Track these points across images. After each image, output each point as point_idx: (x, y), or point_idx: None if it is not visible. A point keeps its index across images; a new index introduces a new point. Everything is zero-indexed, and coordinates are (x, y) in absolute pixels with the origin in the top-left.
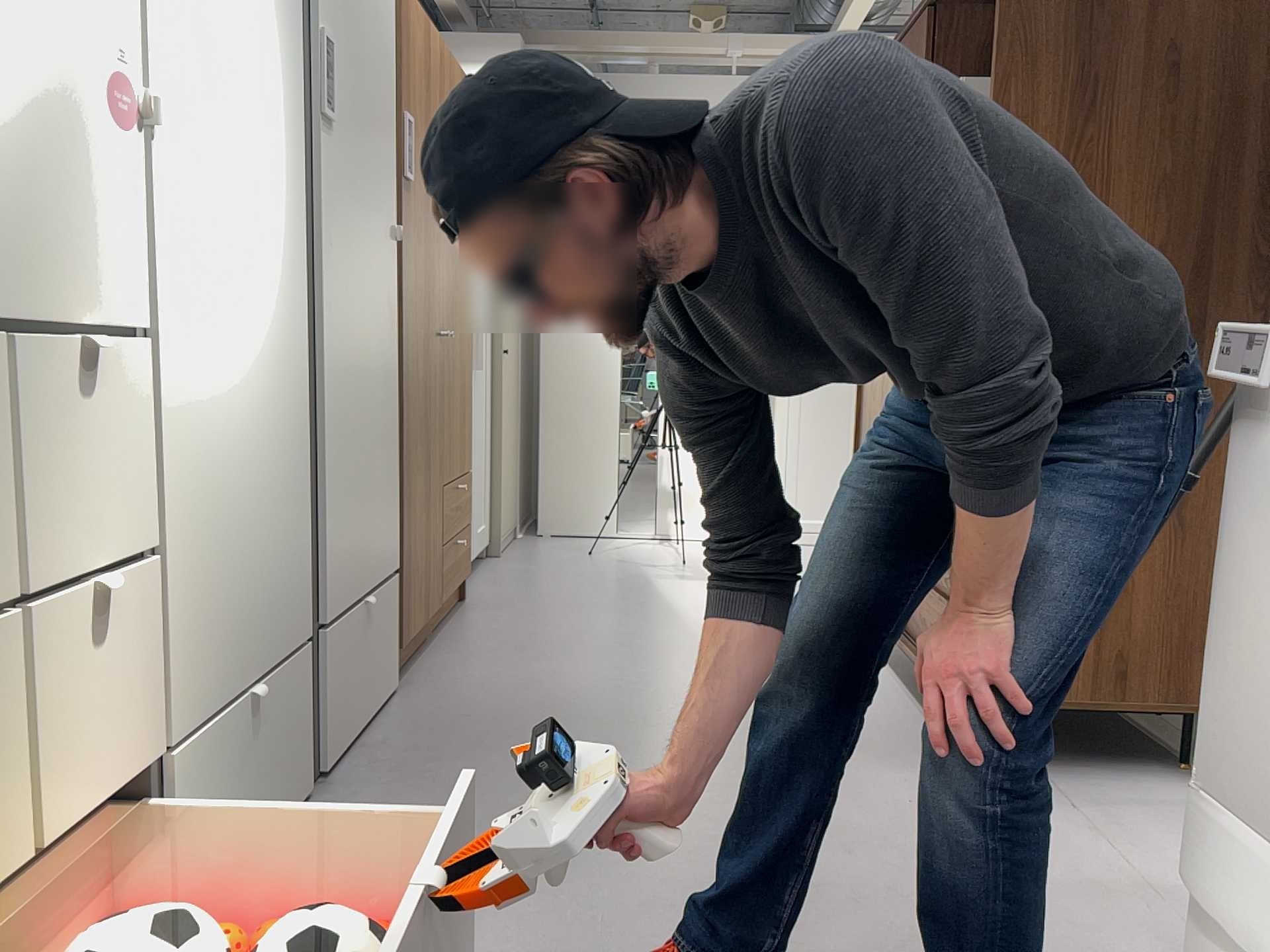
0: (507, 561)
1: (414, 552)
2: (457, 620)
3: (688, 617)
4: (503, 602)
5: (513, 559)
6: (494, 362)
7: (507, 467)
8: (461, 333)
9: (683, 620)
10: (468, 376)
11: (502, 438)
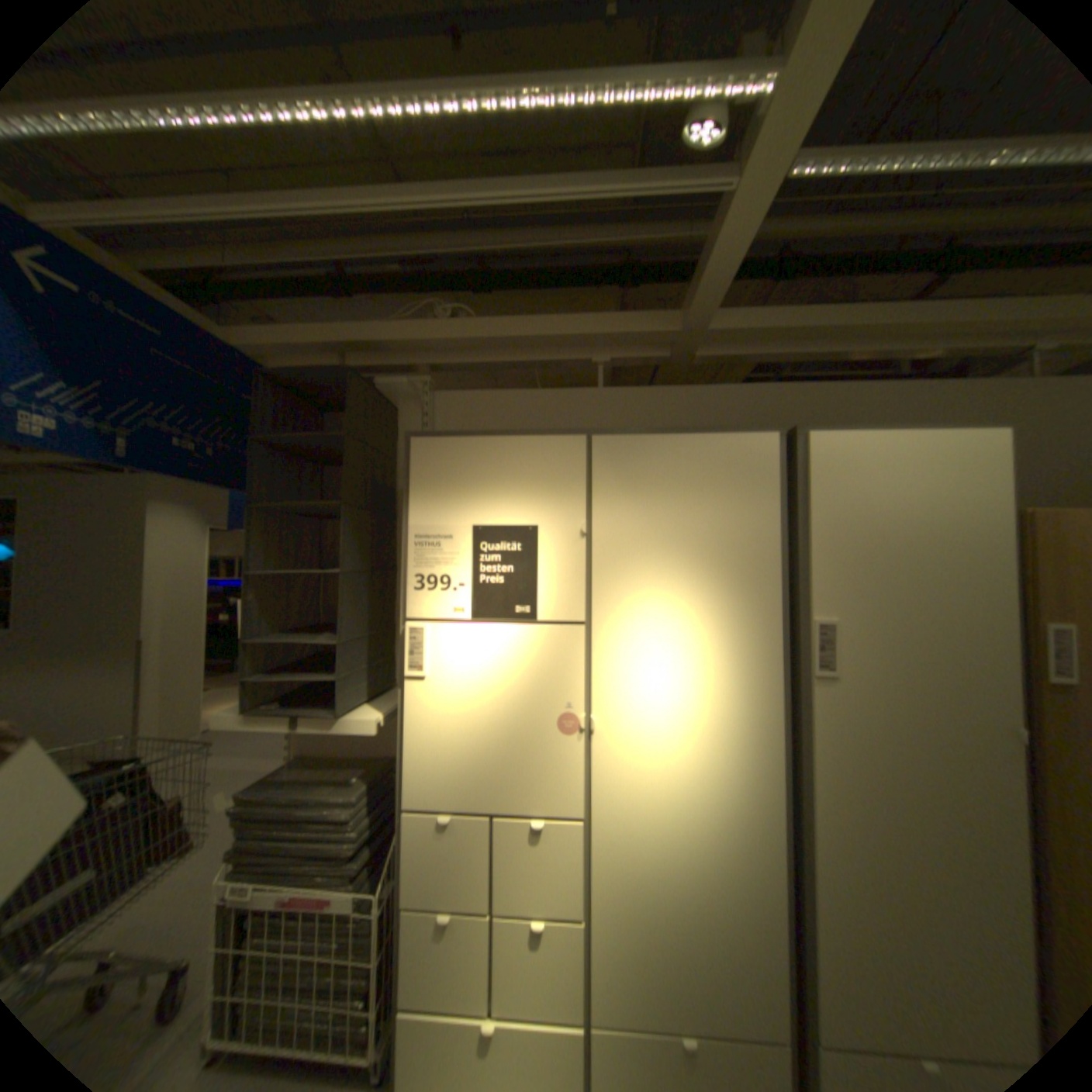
0: None
1: None
2: None
3: None
4: None
5: None
6: None
7: None
8: None
9: None
10: None
11: None
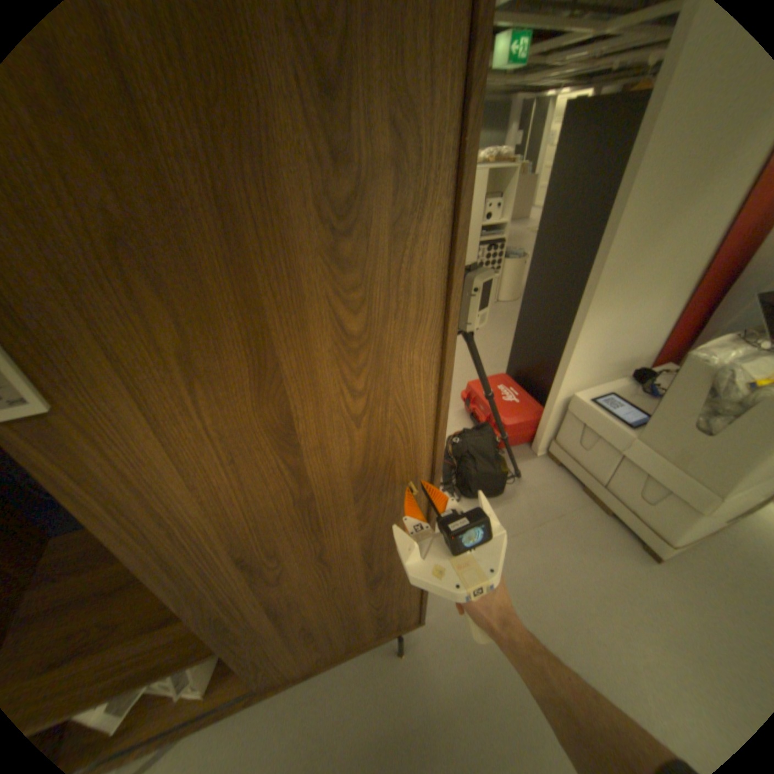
0: None
1: None
2: None
3: None
4: None
5: None
6: None
7: None
8: None
9: None
10: None
11: None
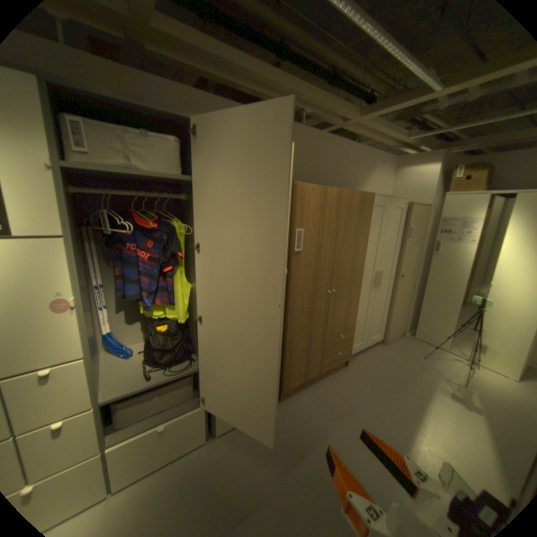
0: (387, 349)
1: (296, 364)
2: (334, 376)
3: (424, 429)
4: (360, 373)
5: (391, 348)
6: (395, 280)
7: (399, 315)
8: (350, 285)
9: (419, 430)
10: (355, 298)
11: (395, 306)
